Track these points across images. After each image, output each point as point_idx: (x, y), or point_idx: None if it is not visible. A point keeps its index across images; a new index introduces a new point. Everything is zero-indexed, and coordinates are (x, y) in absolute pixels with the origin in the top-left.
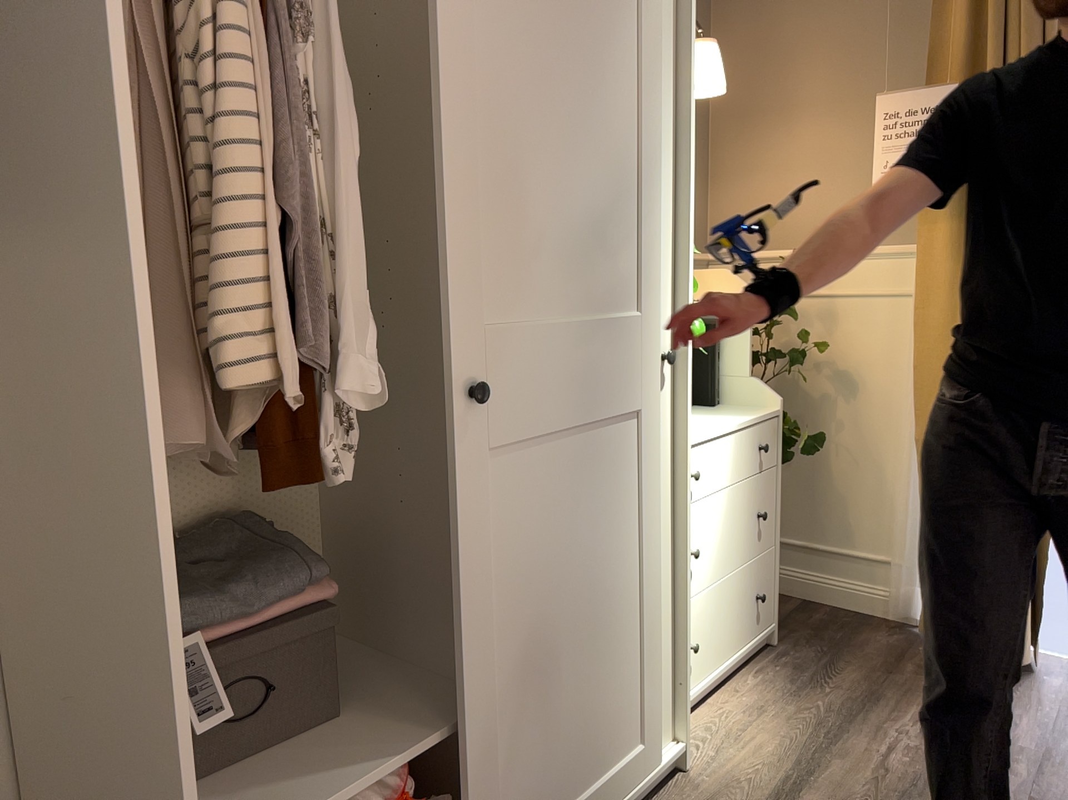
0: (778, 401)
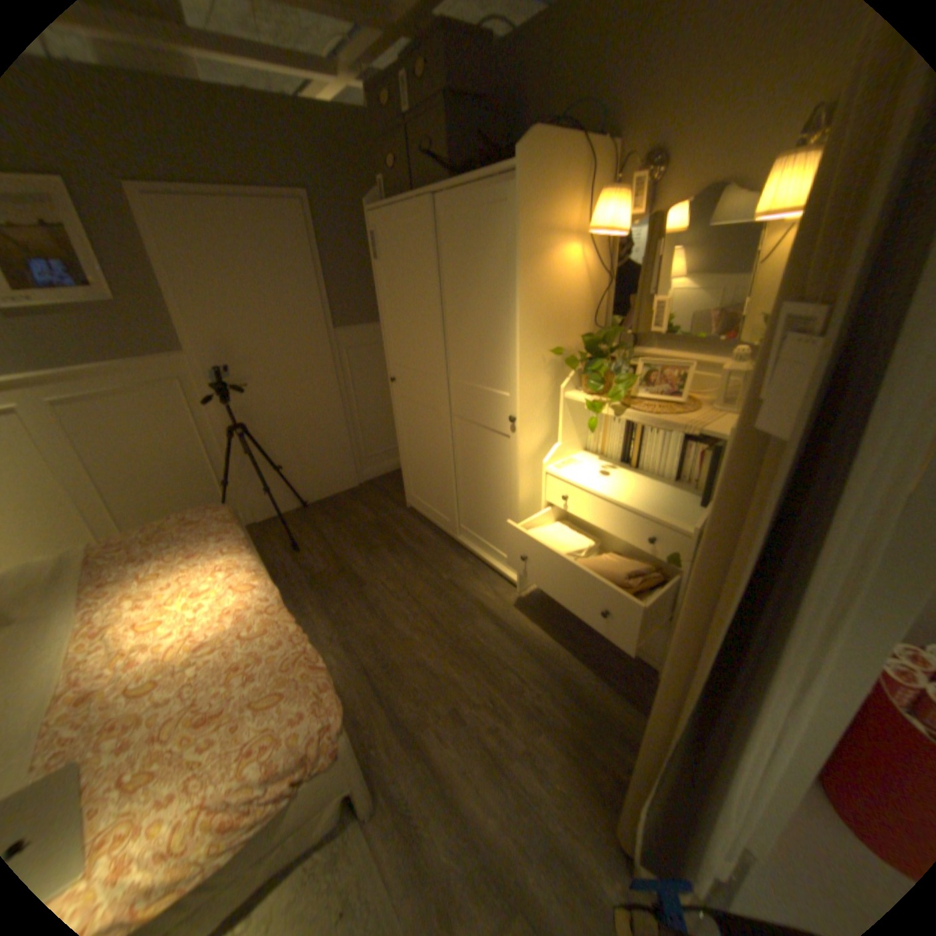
0: (697, 528)
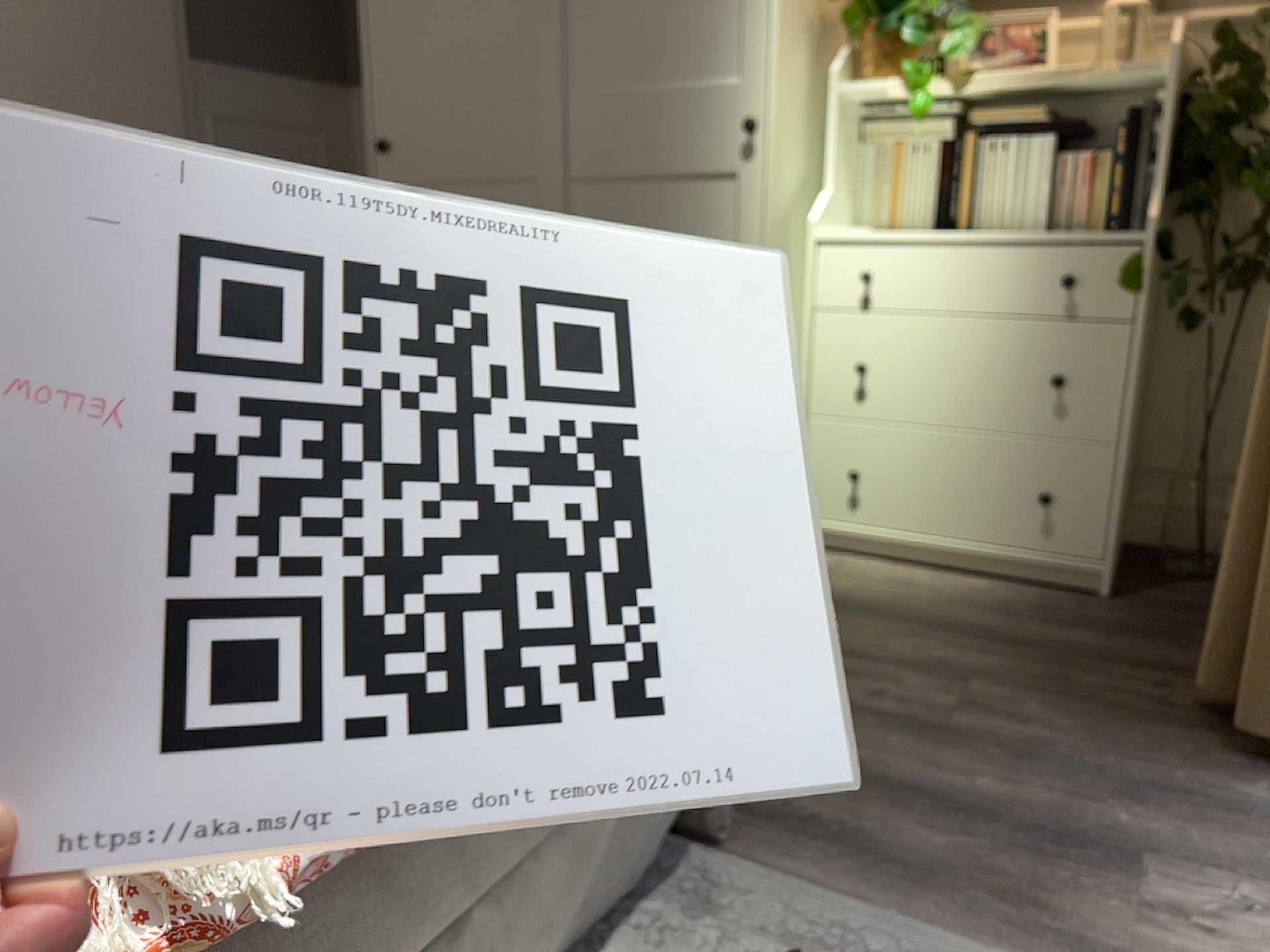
0: (1154, 219)
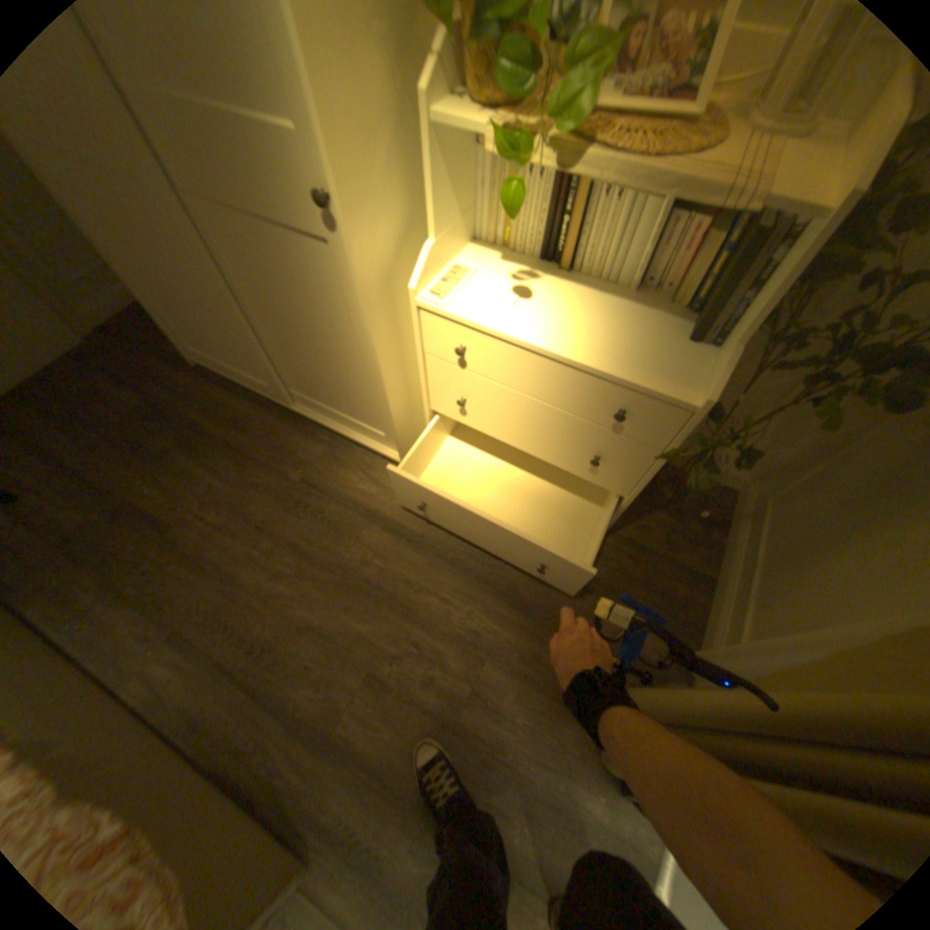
0: (710, 397)
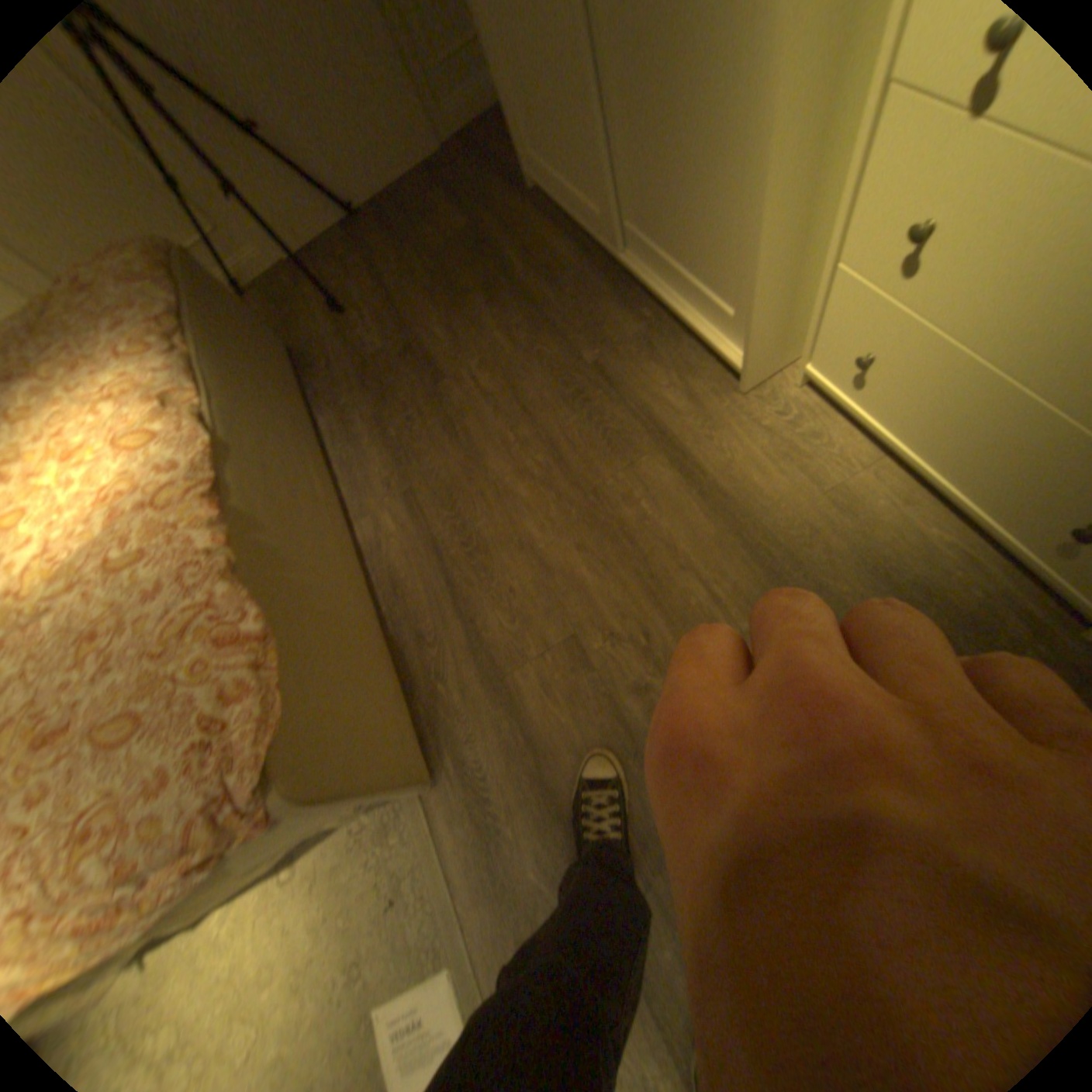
0: None
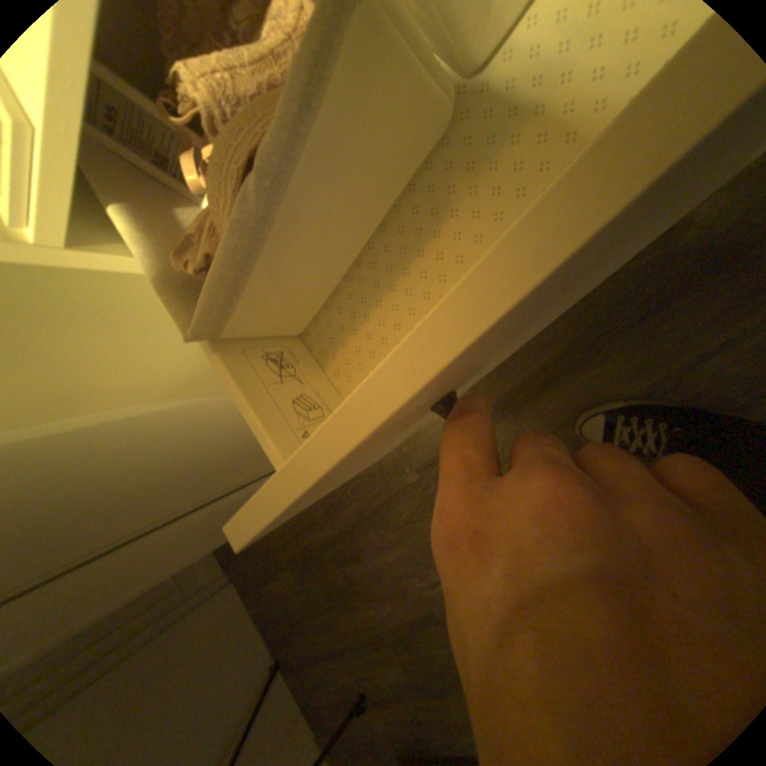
0: None
